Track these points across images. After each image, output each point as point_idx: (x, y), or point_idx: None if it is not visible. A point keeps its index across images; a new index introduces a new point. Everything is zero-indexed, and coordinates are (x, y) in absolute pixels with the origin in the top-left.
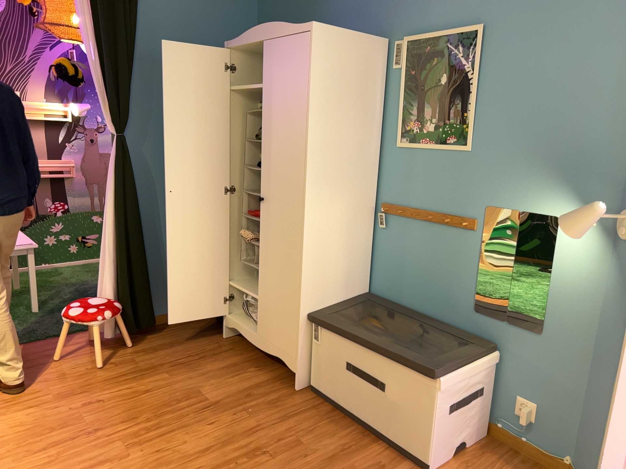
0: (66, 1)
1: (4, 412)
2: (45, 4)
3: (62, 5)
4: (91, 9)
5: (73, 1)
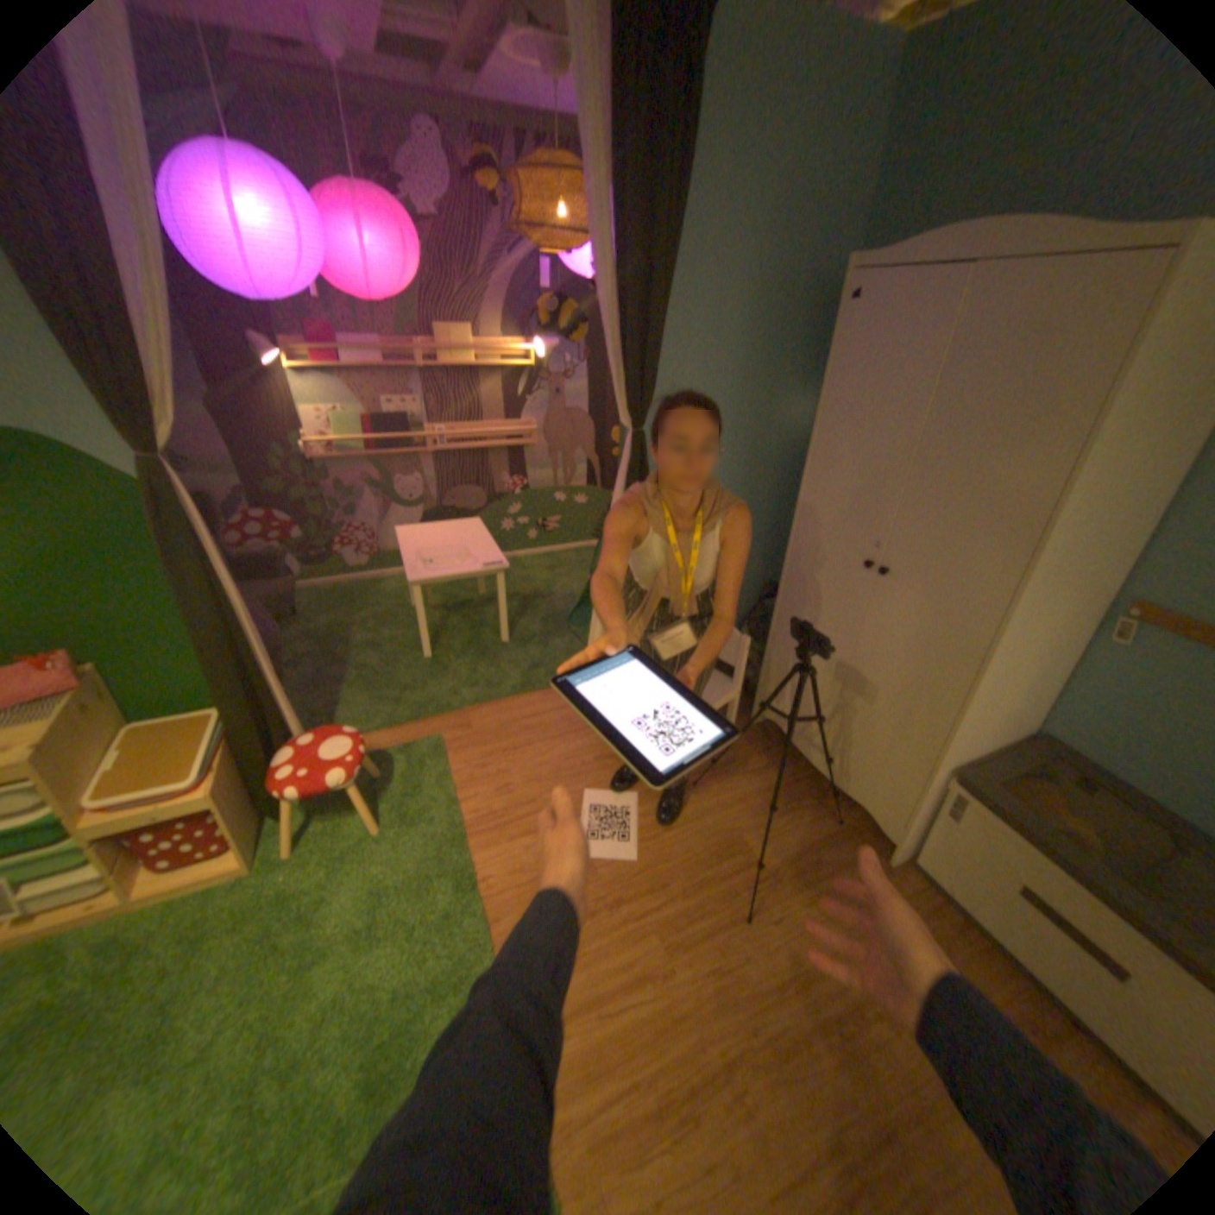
0: (551, 181)
1: (497, 838)
2: (518, 190)
3: (545, 190)
4: (608, 201)
5: (562, 180)
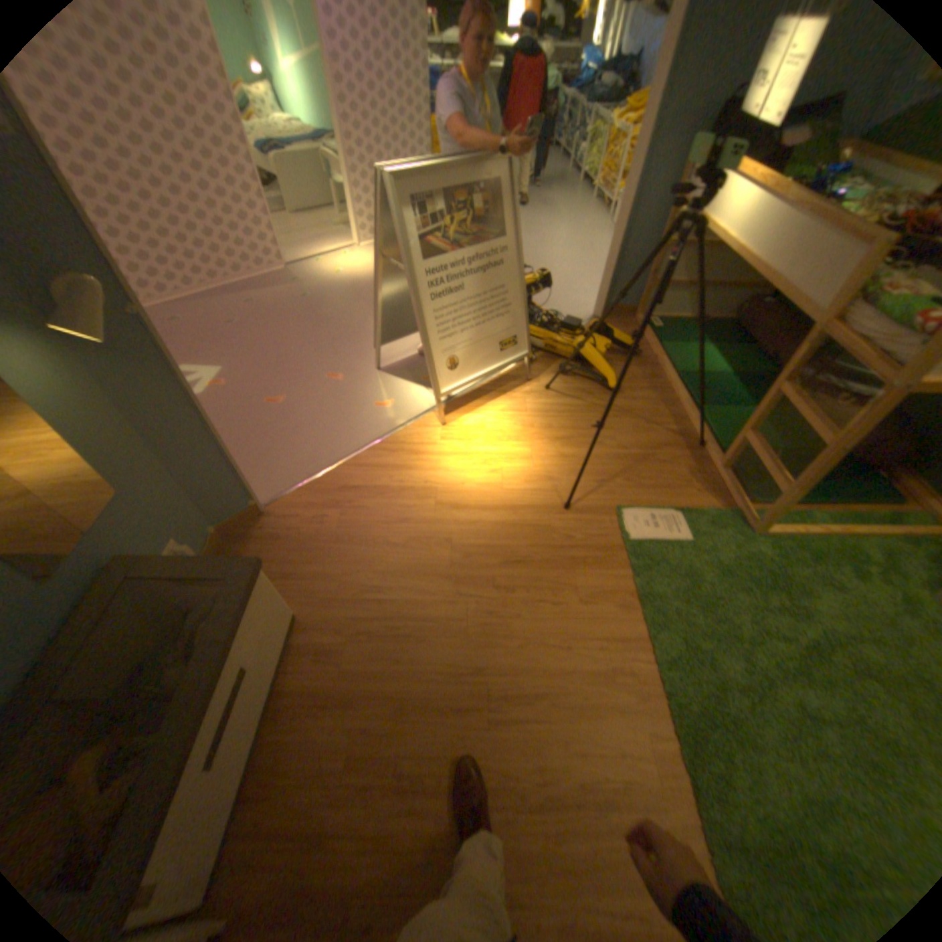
0: None
1: None
2: None
3: None
4: None
5: None
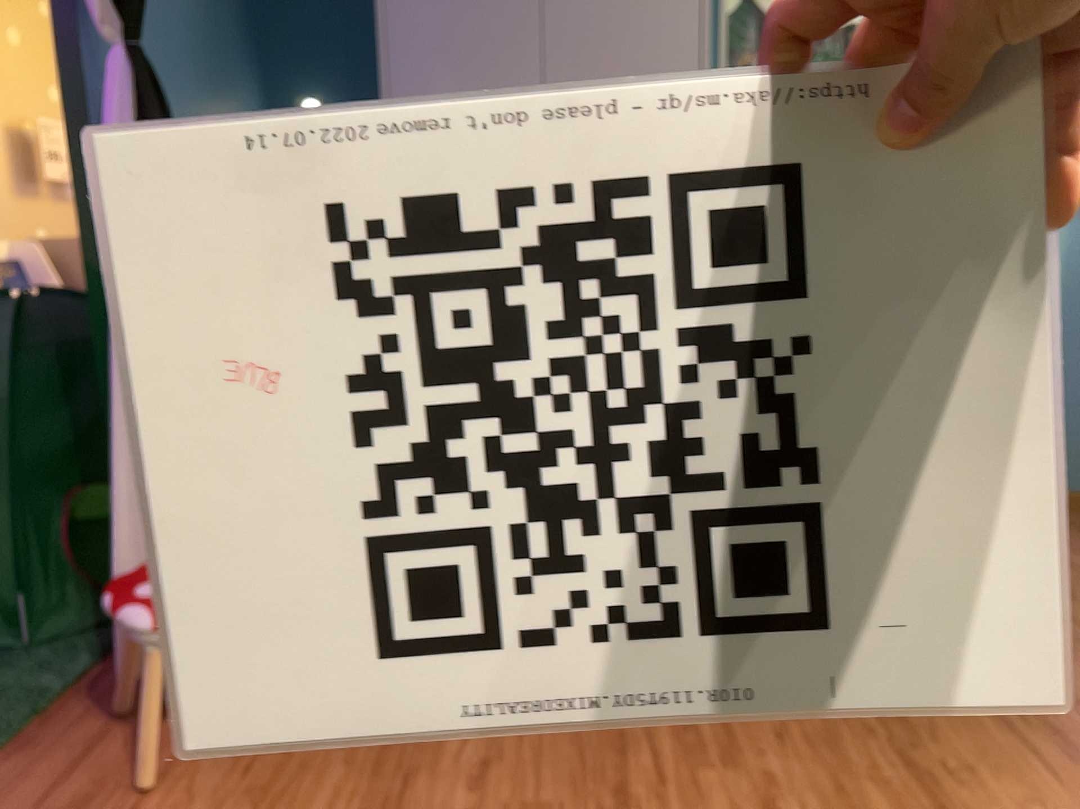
0: None
1: None
2: None
3: None
4: None
5: None
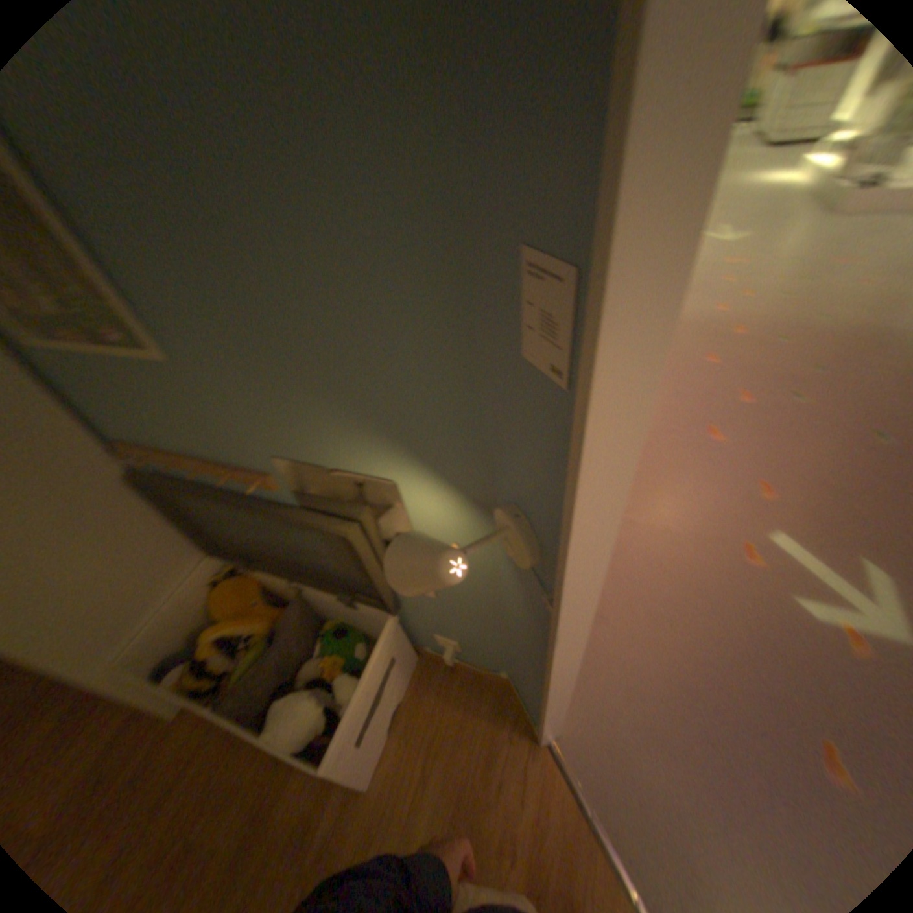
0: None
1: None
2: None
3: None
4: None
5: None
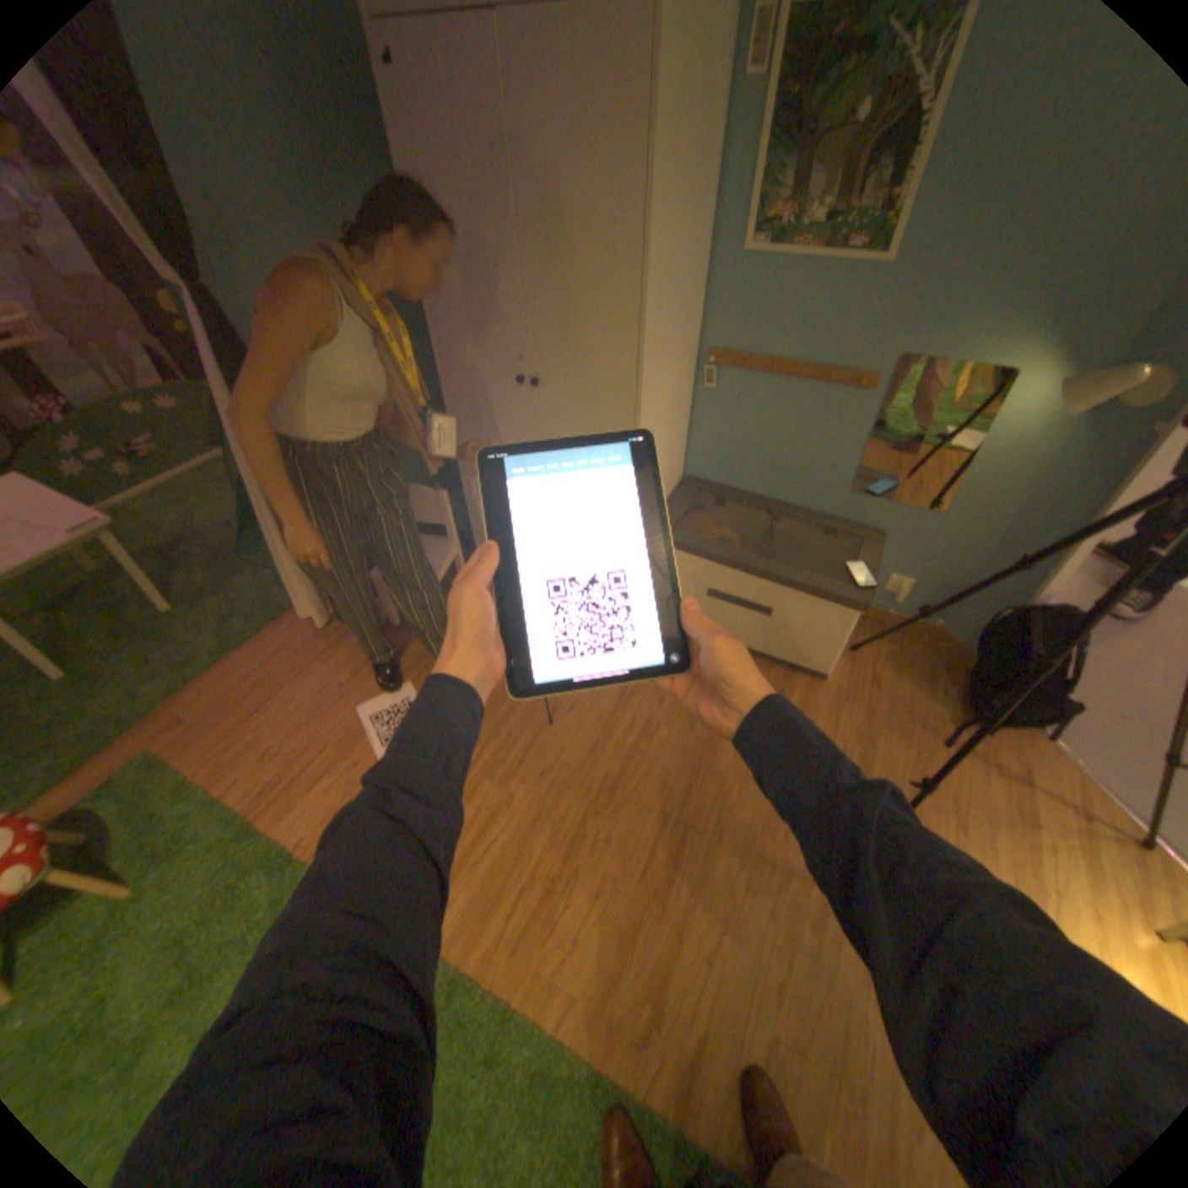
0: None
1: (286, 803)
2: None
3: None
4: None
5: None
